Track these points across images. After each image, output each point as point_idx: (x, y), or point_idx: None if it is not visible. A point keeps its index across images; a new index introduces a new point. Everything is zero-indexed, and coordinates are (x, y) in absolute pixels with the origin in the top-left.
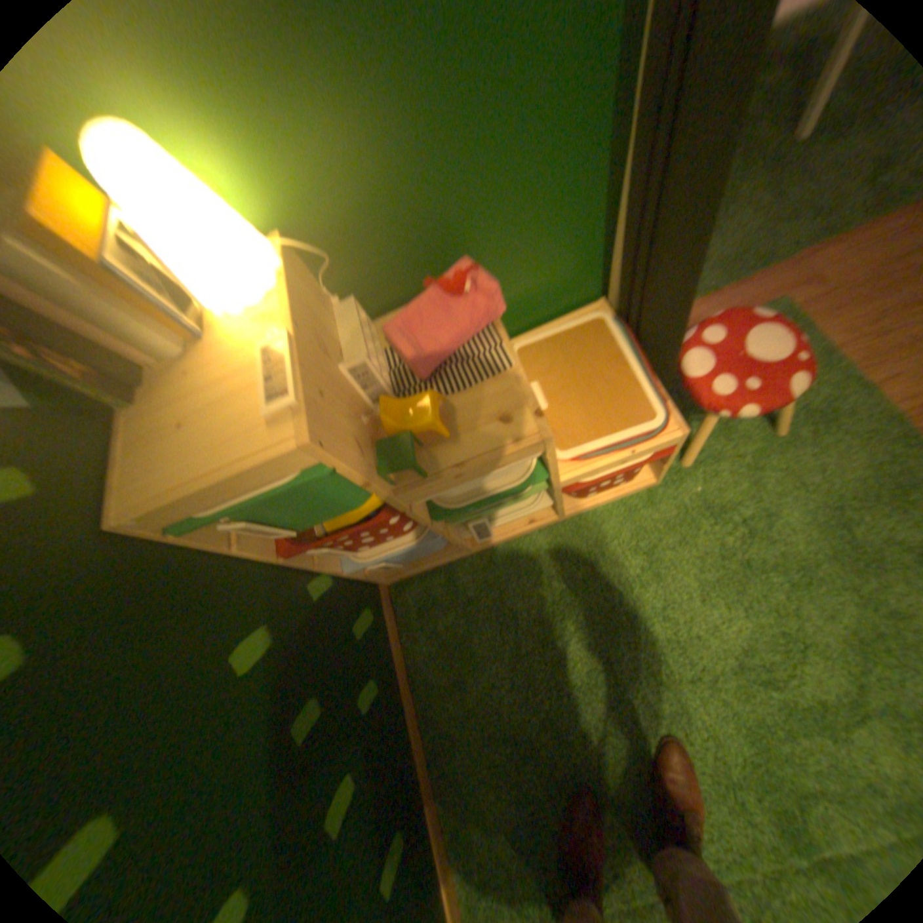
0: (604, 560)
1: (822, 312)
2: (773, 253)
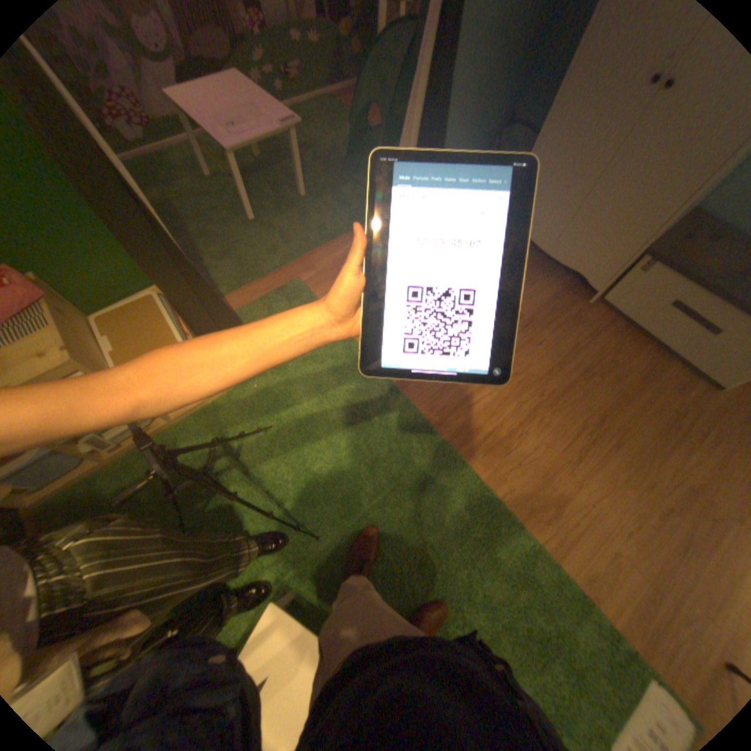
0: (203, 440)
1: (315, 284)
2: (292, 254)
